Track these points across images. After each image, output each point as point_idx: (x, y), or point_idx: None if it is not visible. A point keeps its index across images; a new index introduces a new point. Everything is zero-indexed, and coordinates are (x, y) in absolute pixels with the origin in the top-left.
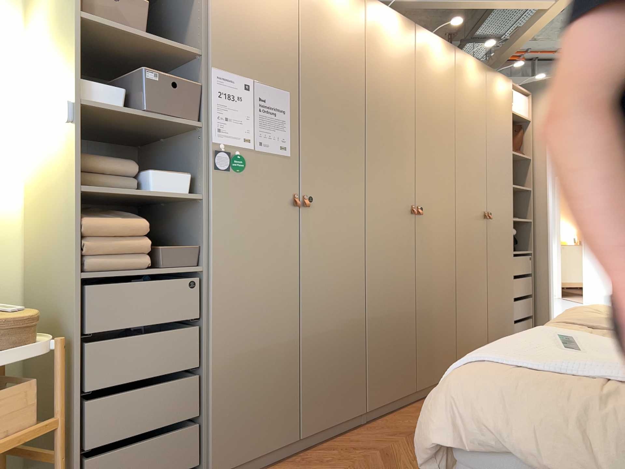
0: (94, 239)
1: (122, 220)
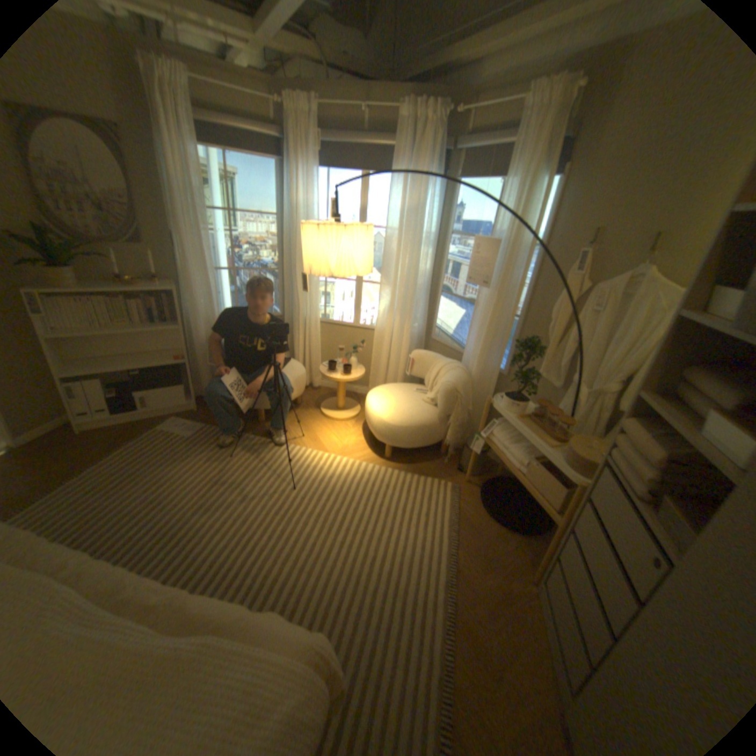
0: (628, 440)
1: (653, 441)
